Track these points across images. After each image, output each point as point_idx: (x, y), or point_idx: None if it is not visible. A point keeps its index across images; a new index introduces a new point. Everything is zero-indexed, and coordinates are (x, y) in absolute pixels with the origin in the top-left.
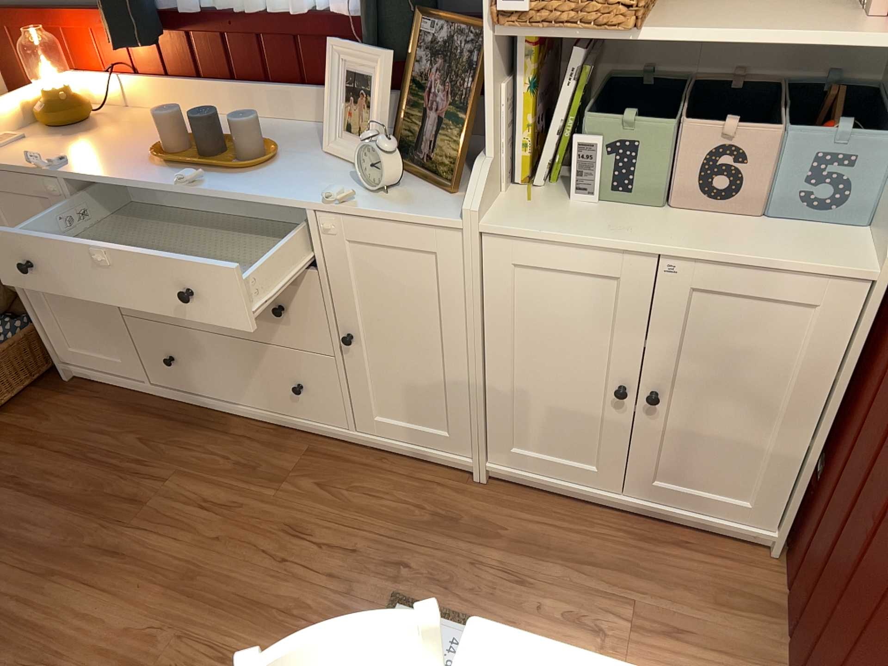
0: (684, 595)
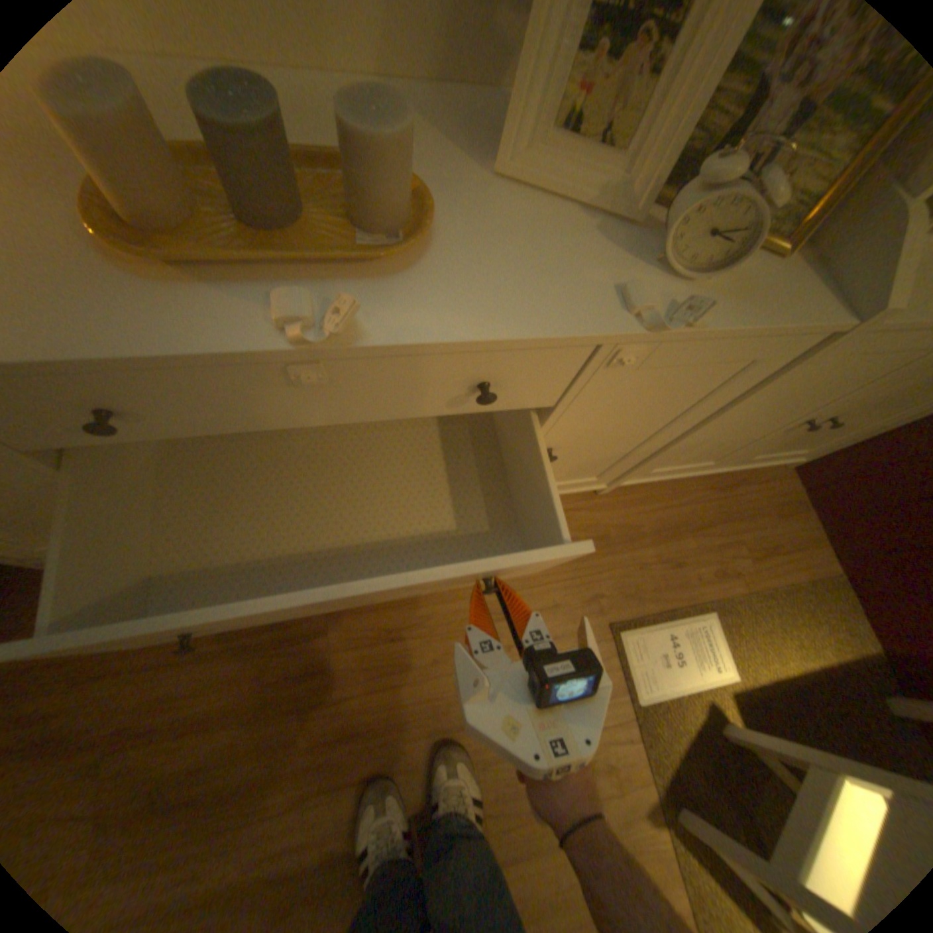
0: (766, 526)
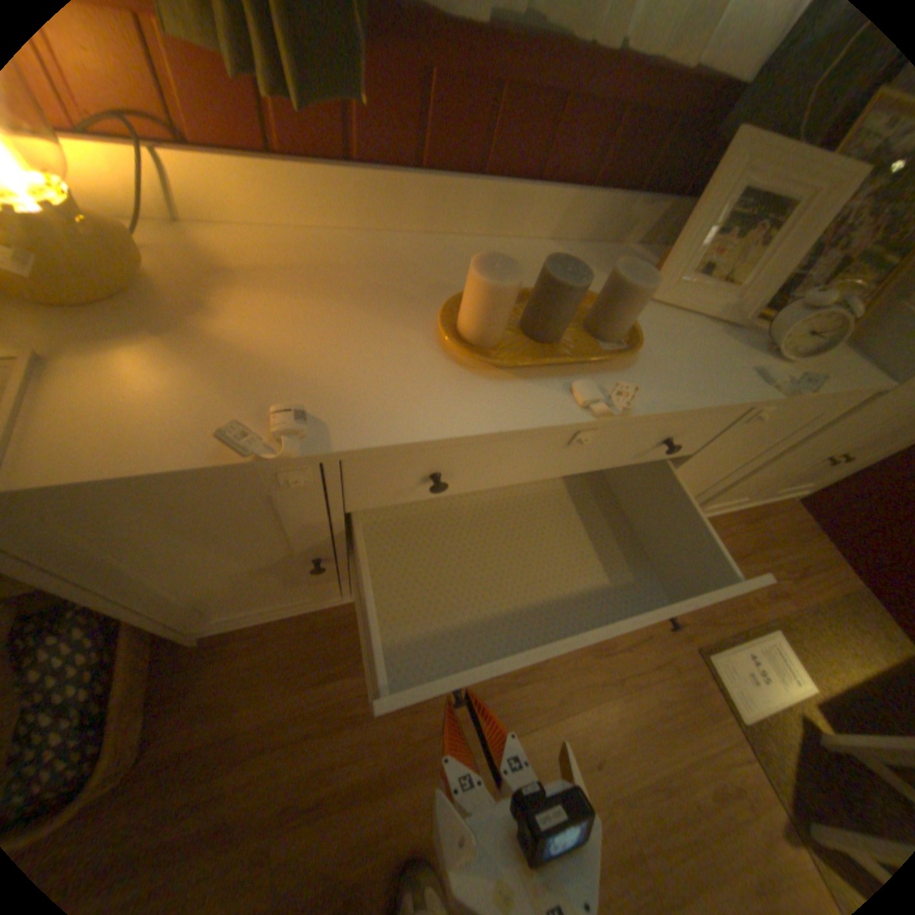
0: (793, 550)
